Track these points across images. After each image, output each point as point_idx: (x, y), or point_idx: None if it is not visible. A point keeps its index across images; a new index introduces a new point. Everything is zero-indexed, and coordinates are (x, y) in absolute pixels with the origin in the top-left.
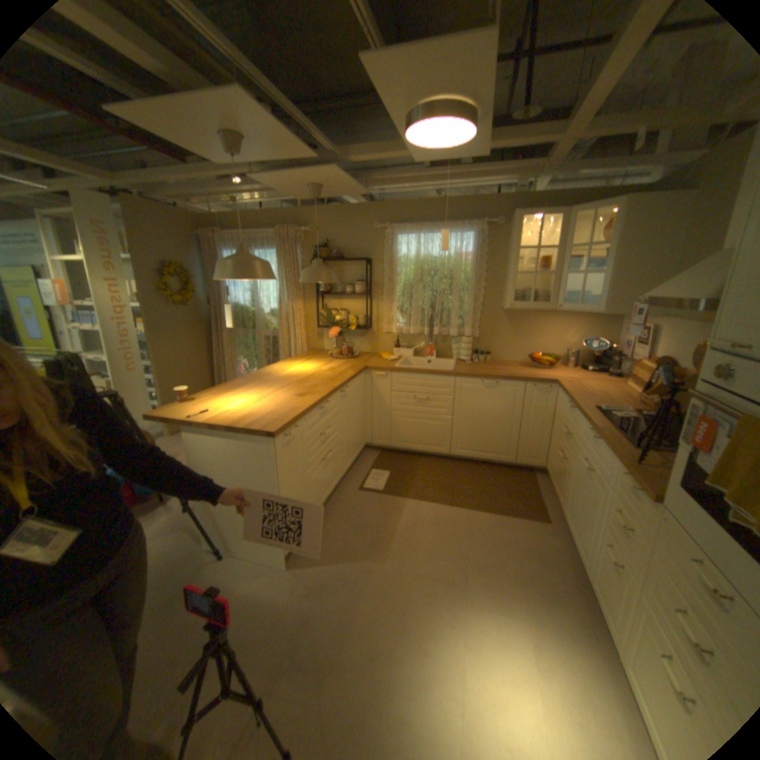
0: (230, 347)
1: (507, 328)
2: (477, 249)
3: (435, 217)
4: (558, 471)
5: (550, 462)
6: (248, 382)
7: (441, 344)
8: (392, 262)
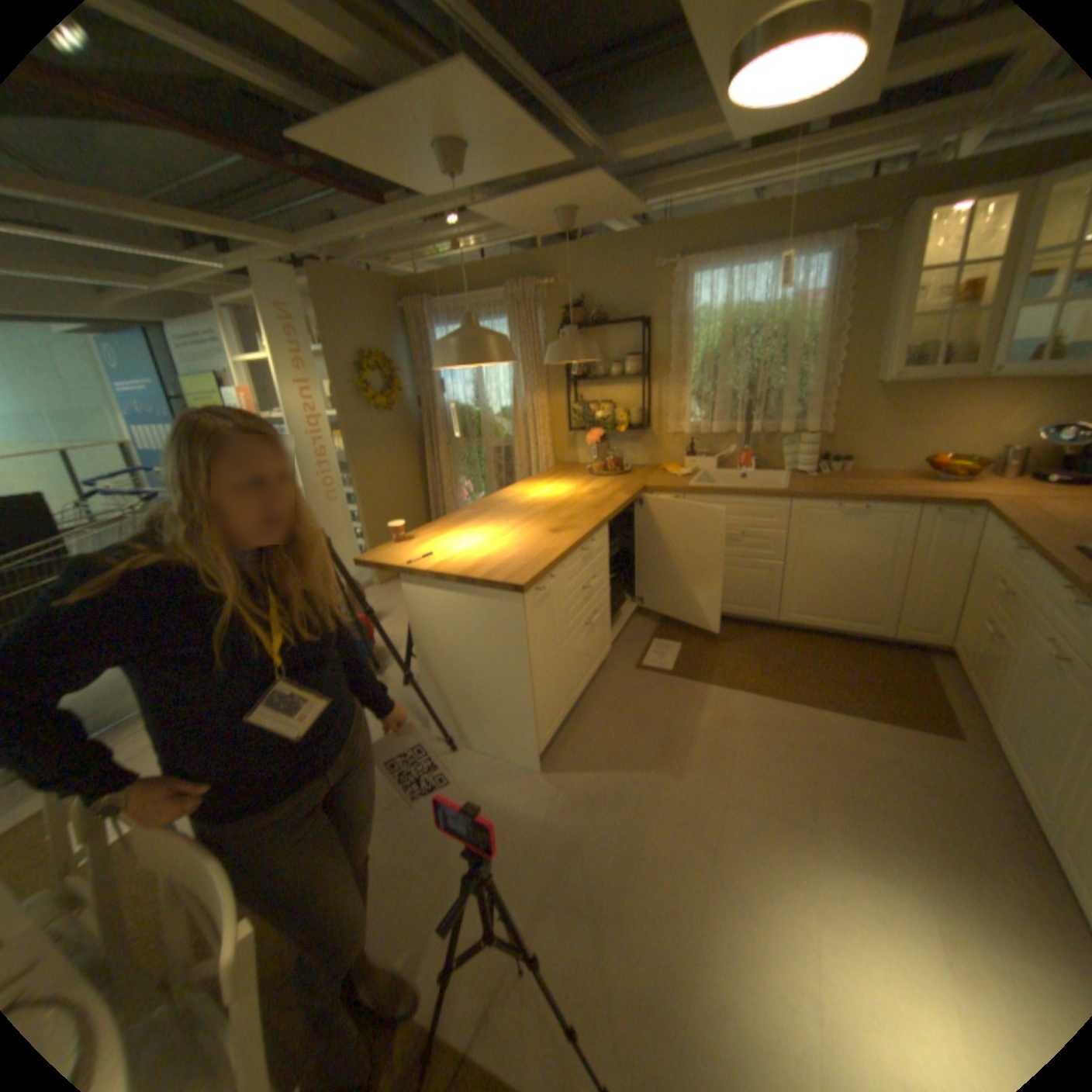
0: (449, 464)
1: (886, 414)
2: (835, 282)
3: (759, 235)
4: (980, 655)
5: (964, 639)
6: (480, 513)
7: (764, 447)
8: (684, 319)
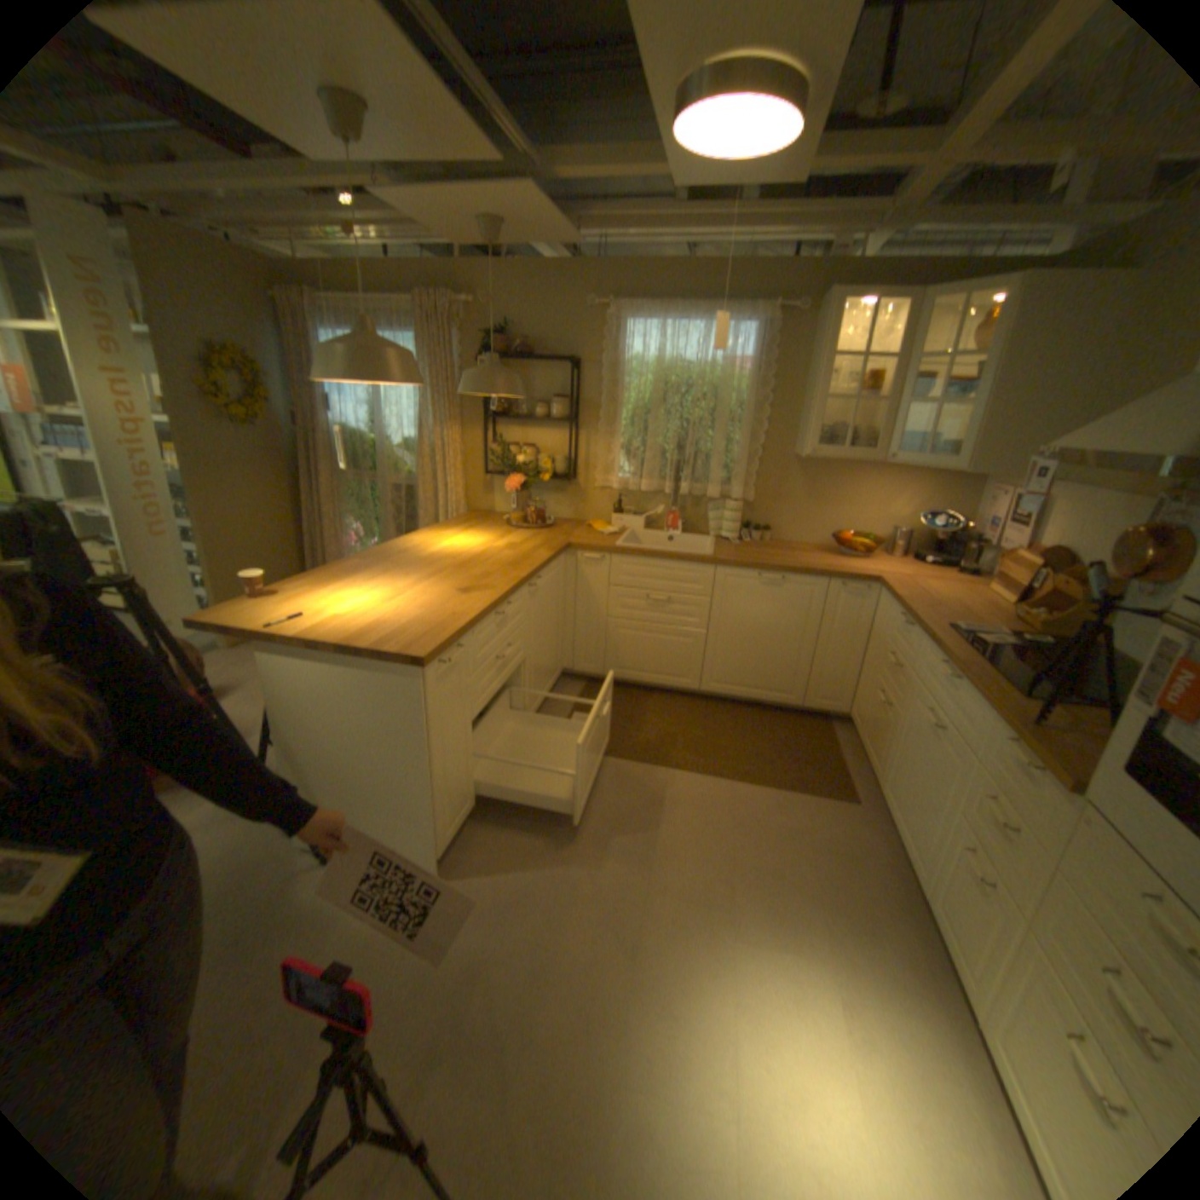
0: (332, 500)
1: (801, 488)
2: (760, 353)
3: (693, 293)
4: (873, 722)
5: (859, 706)
6: (370, 565)
7: (690, 511)
8: (616, 367)
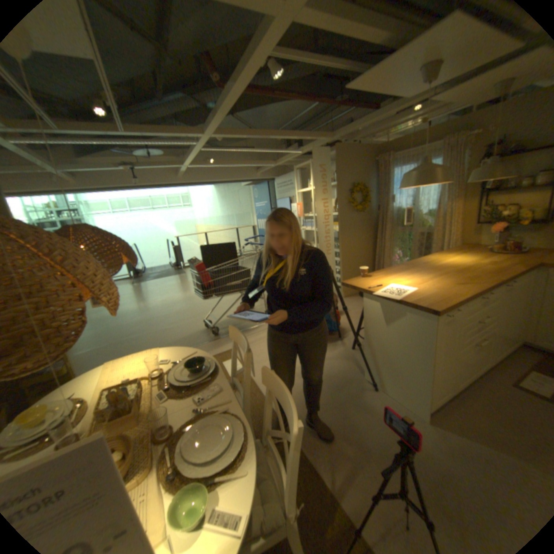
0: (389, 240)
1: None
2: None
3: None
4: None
5: None
6: (409, 267)
7: None
8: None
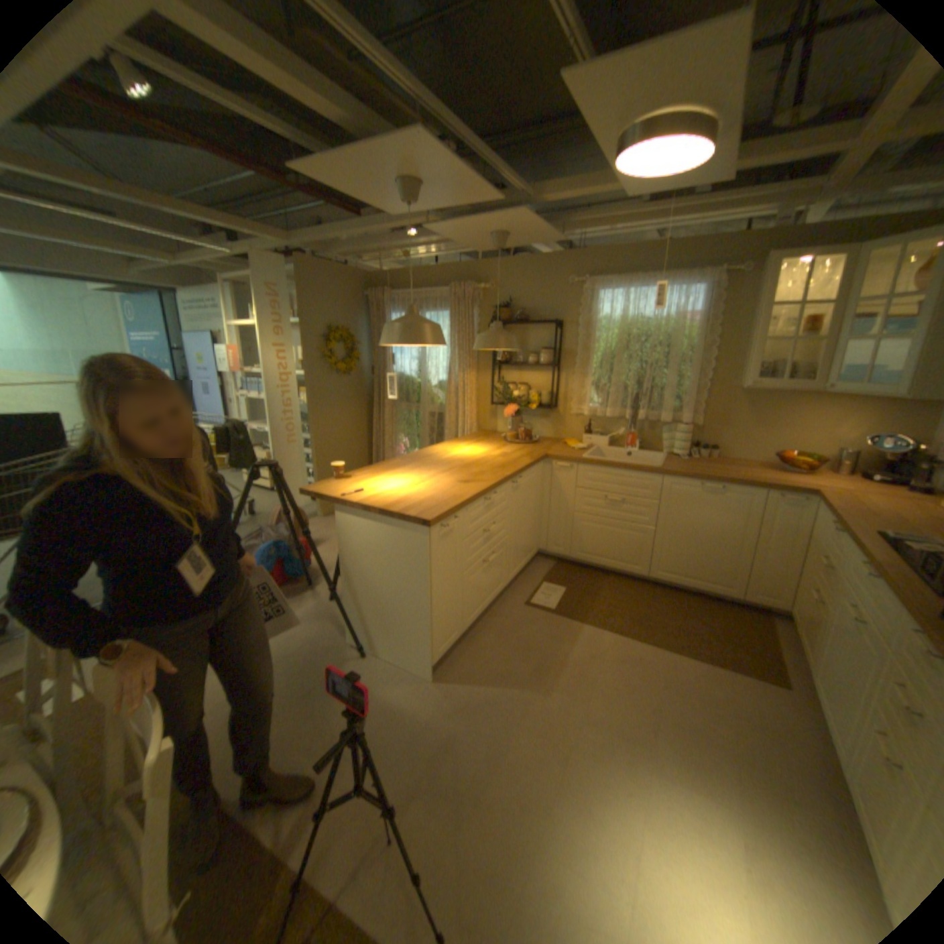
0: (392, 423)
1: (747, 414)
2: (708, 307)
3: (651, 266)
4: (809, 619)
5: (799, 605)
6: (408, 463)
7: (648, 432)
8: (589, 325)
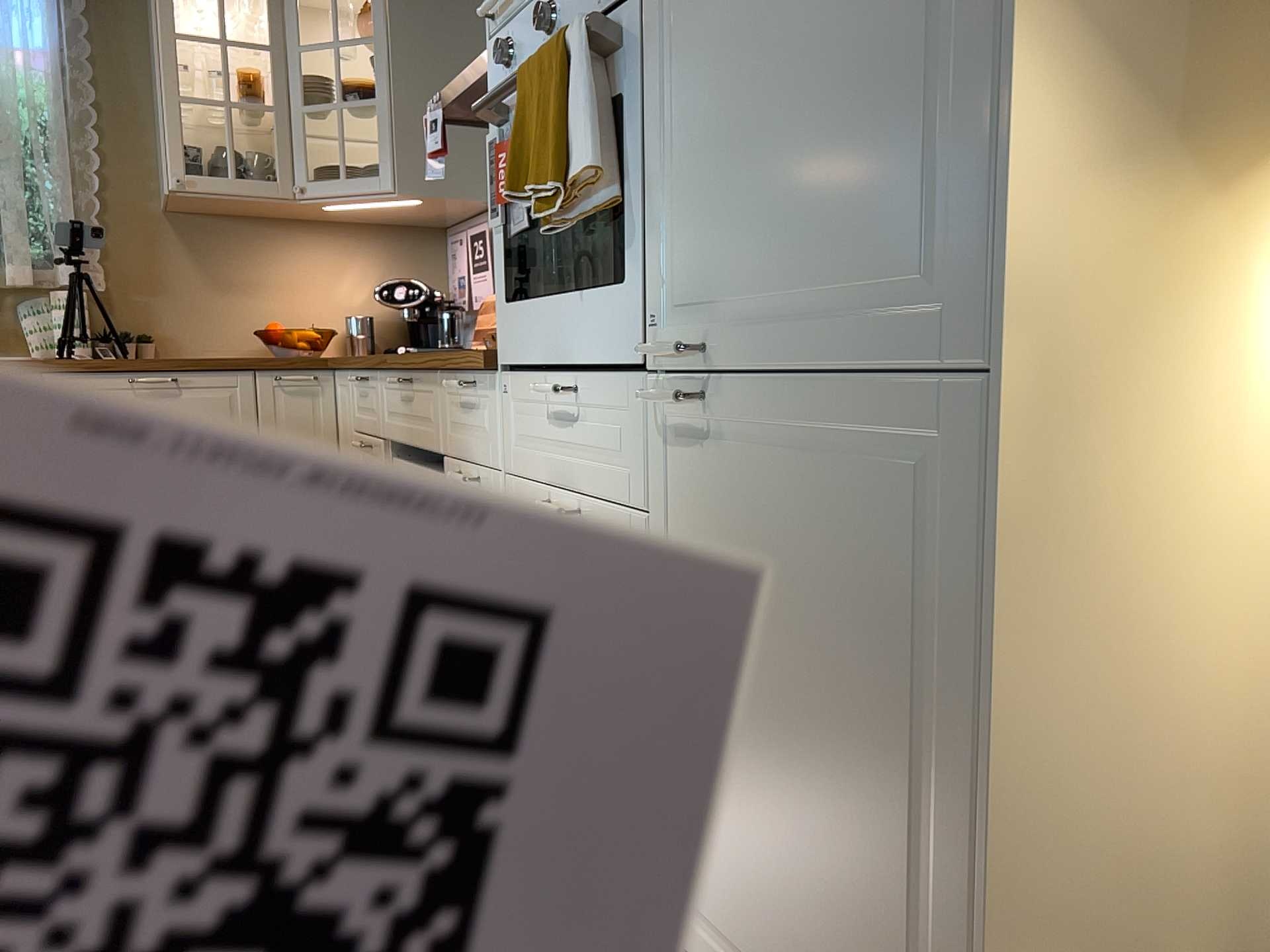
0: None
1: (189, 268)
2: (60, 42)
3: None
4: None
5: None
6: None
7: None
8: None
